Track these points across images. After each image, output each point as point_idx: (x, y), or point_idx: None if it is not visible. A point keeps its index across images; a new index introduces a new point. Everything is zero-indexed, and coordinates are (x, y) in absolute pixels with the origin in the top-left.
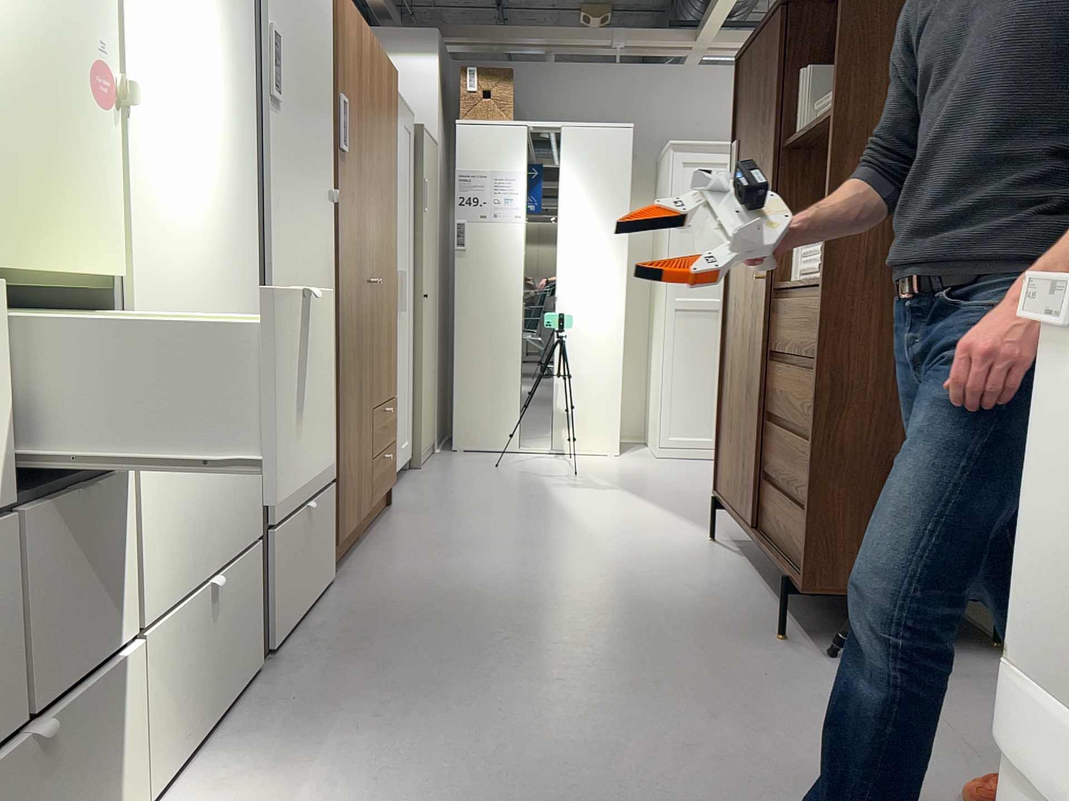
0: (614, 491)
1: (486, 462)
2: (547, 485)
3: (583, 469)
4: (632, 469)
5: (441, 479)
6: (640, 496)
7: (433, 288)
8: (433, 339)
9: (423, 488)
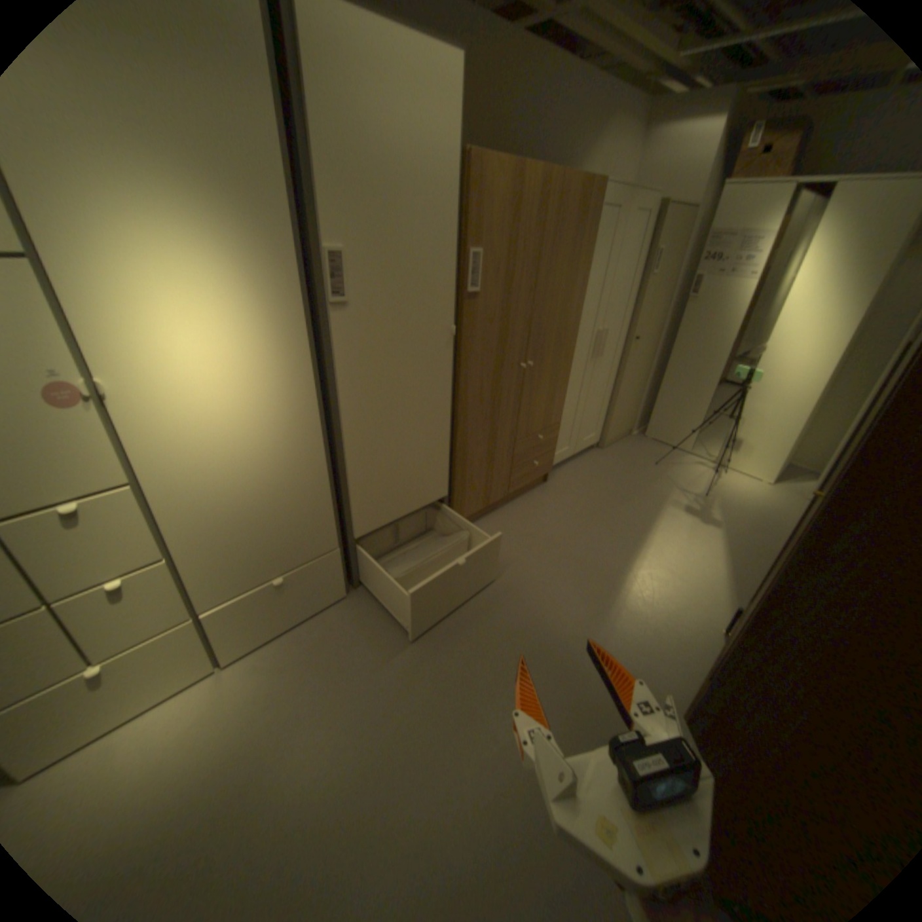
0: (714, 529)
1: (654, 457)
2: (669, 500)
3: (720, 490)
4: (765, 506)
5: (605, 464)
6: (727, 545)
7: (655, 328)
8: (647, 364)
9: (583, 471)
